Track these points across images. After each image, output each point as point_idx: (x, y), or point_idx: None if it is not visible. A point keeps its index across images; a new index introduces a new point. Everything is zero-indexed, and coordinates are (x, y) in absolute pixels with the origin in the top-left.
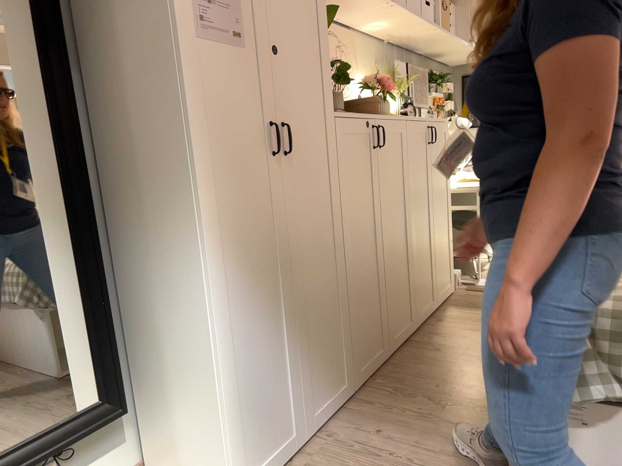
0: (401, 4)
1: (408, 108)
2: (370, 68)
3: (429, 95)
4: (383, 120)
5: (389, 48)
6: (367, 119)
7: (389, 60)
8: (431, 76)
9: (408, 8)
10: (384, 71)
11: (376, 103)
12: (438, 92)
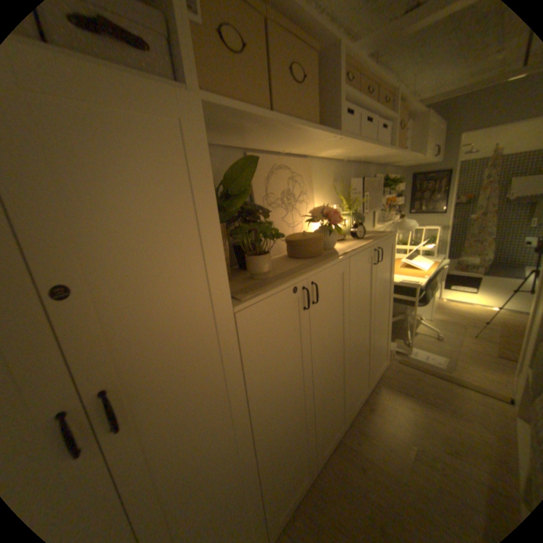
0: (352, 134)
1: (357, 228)
2: (327, 187)
3: (383, 197)
4: (318, 273)
5: (347, 166)
6: (294, 285)
7: (347, 177)
8: (386, 181)
9: (361, 136)
10: (341, 187)
11: (318, 243)
12: (390, 193)
